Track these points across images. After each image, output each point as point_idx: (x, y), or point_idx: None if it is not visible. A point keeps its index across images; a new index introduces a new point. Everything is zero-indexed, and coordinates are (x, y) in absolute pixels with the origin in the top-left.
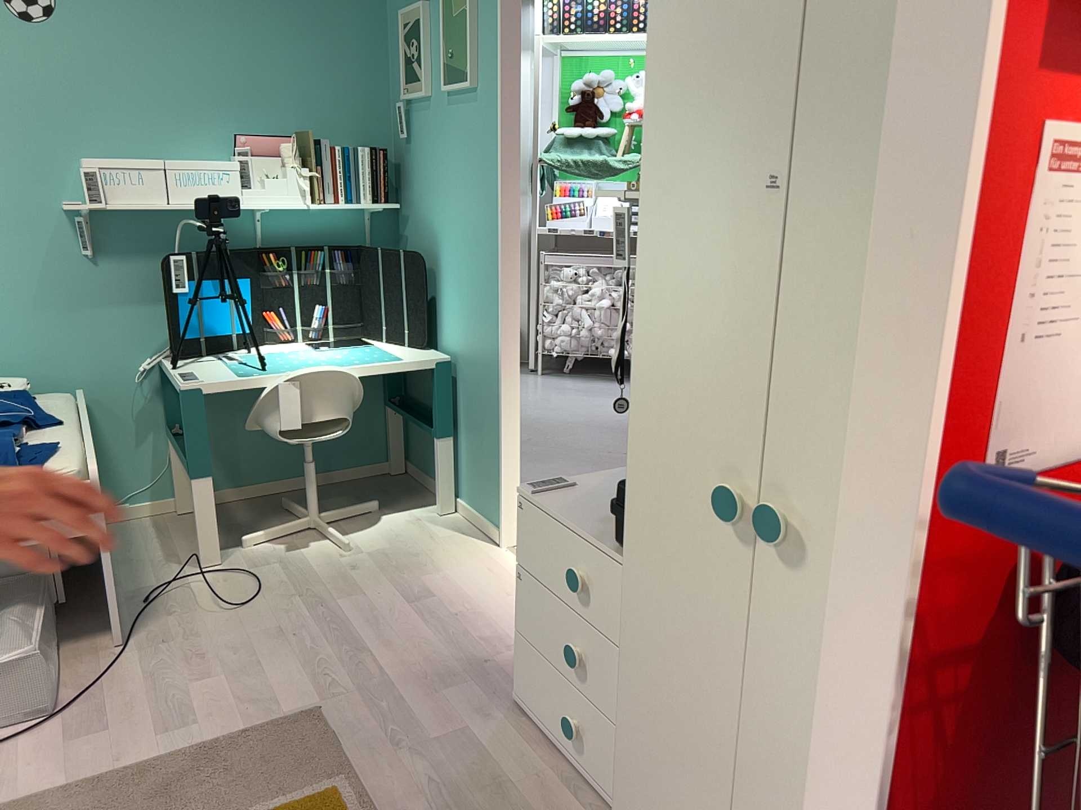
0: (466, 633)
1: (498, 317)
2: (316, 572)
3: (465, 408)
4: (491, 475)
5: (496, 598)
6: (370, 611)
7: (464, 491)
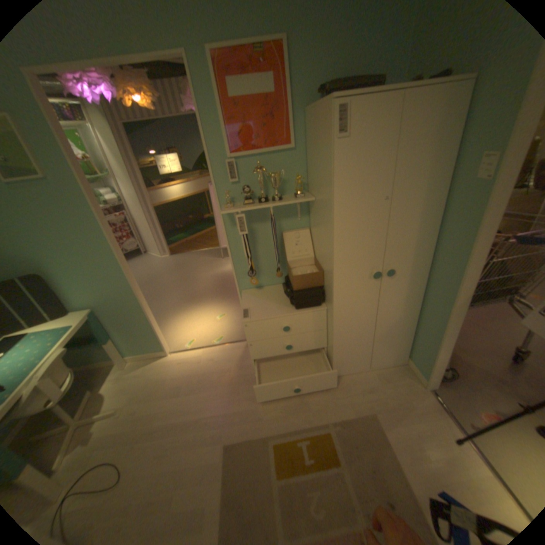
0: (211, 382)
1: (125, 279)
2: (120, 432)
3: (111, 324)
4: (147, 337)
5: (198, 367)
6: (172, 413)
7: (126, 353)
